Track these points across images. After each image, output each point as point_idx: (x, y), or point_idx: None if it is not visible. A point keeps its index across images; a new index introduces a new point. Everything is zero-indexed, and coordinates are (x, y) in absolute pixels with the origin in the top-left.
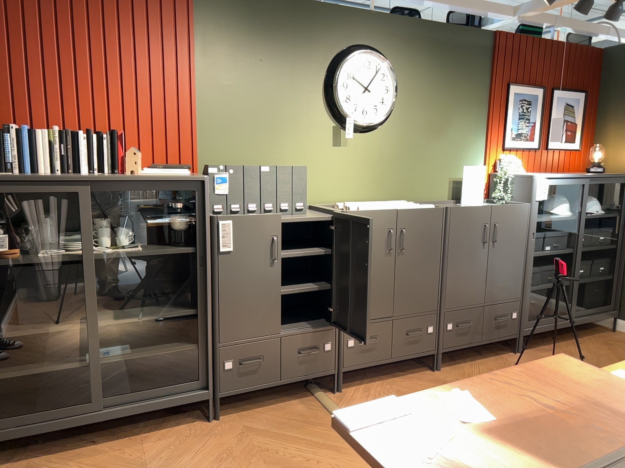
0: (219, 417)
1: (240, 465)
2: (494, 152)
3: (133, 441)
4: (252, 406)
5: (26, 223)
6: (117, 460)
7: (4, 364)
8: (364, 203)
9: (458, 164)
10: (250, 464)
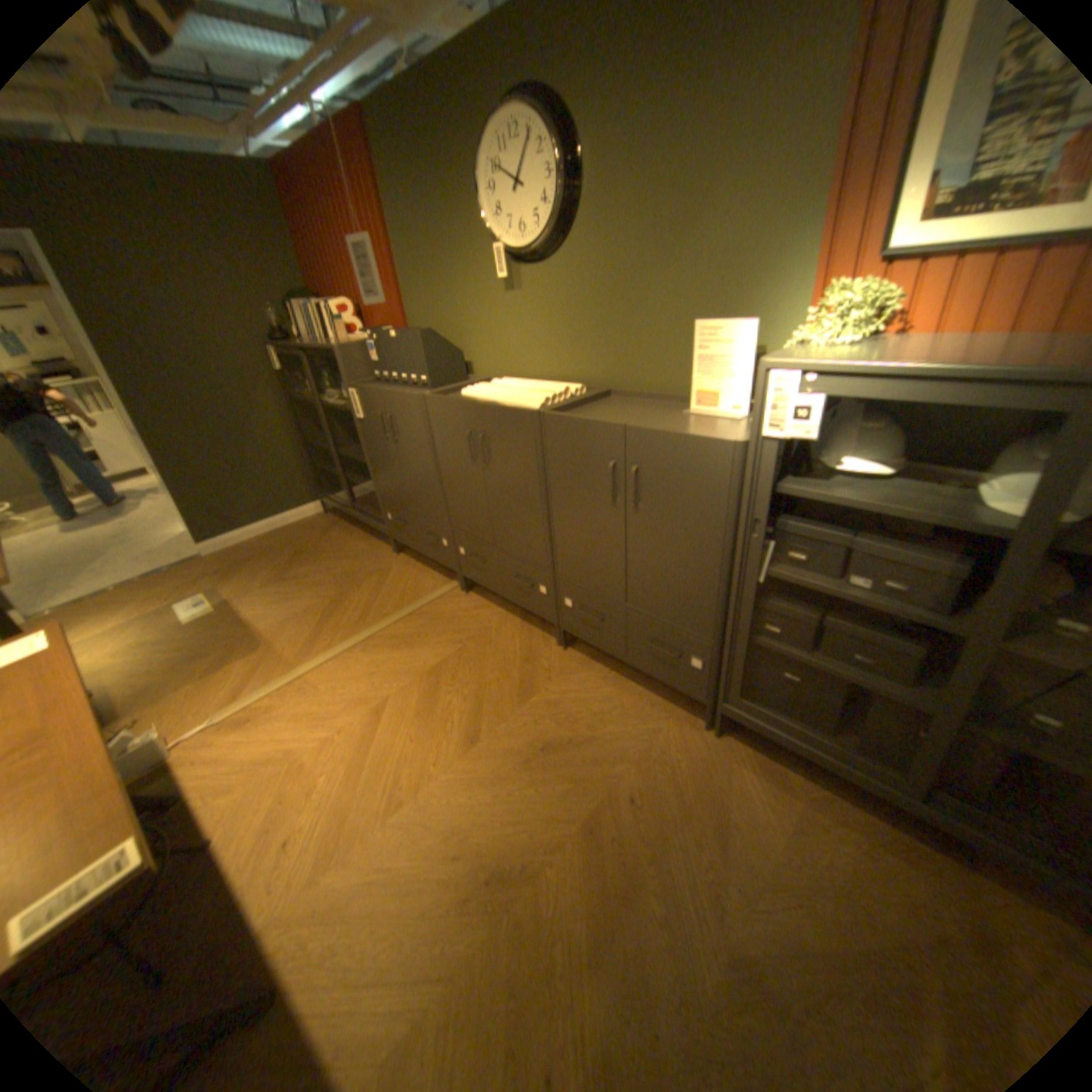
0: (401, 554)
1: (340, 583)
2: (844, 270)
3: (365, 539)
4: (424, 561)
5: (331, 373)
6: (344, 543)
7: (337, 462)
8: (510, 384)
9: (727, 312)
10: (341, 586)
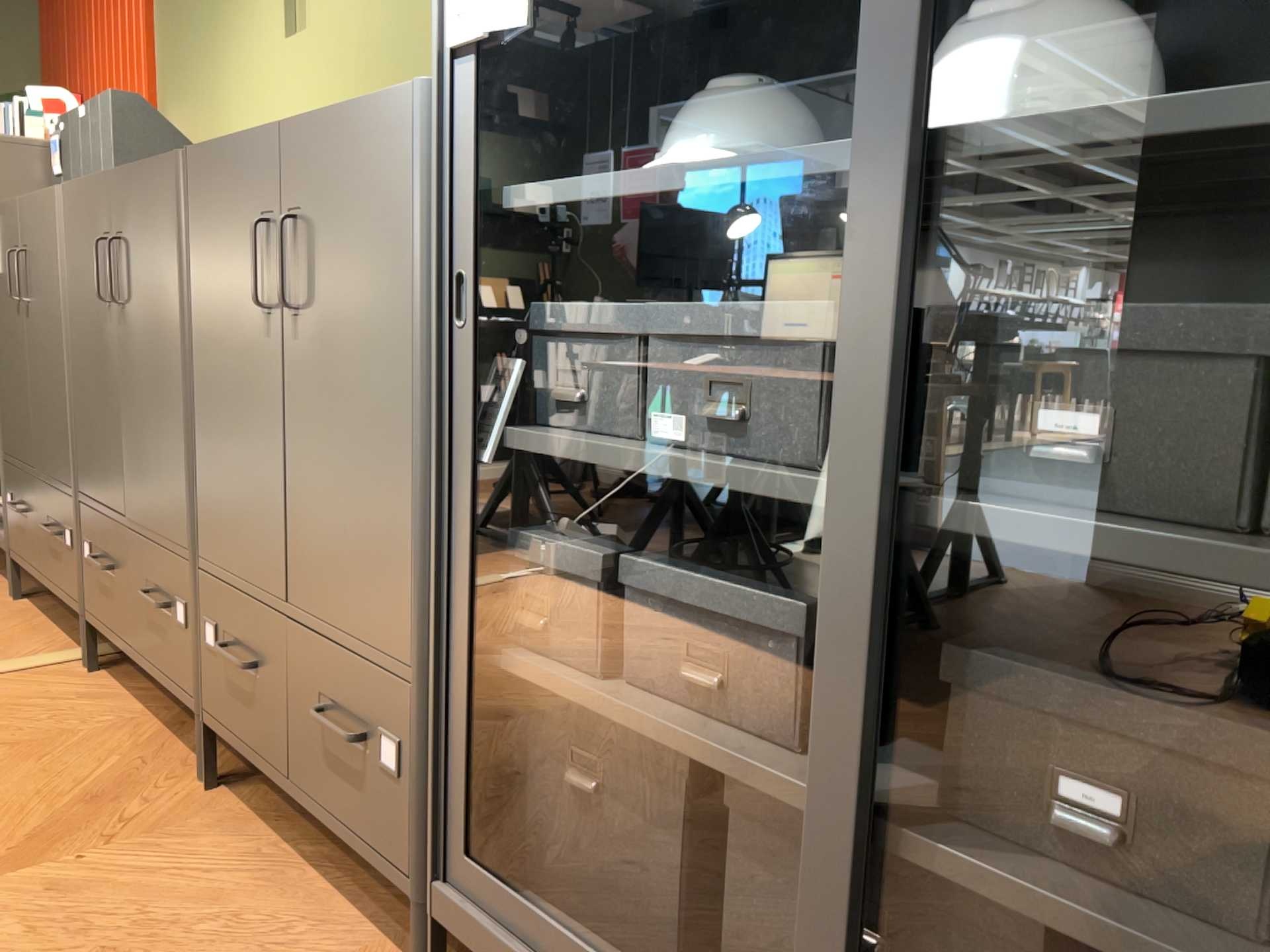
0: (24, 600)
1: None
2: None
3: None
4: (61, 615)
5: None
6: None
7: None
8: None
9: None
10: None
